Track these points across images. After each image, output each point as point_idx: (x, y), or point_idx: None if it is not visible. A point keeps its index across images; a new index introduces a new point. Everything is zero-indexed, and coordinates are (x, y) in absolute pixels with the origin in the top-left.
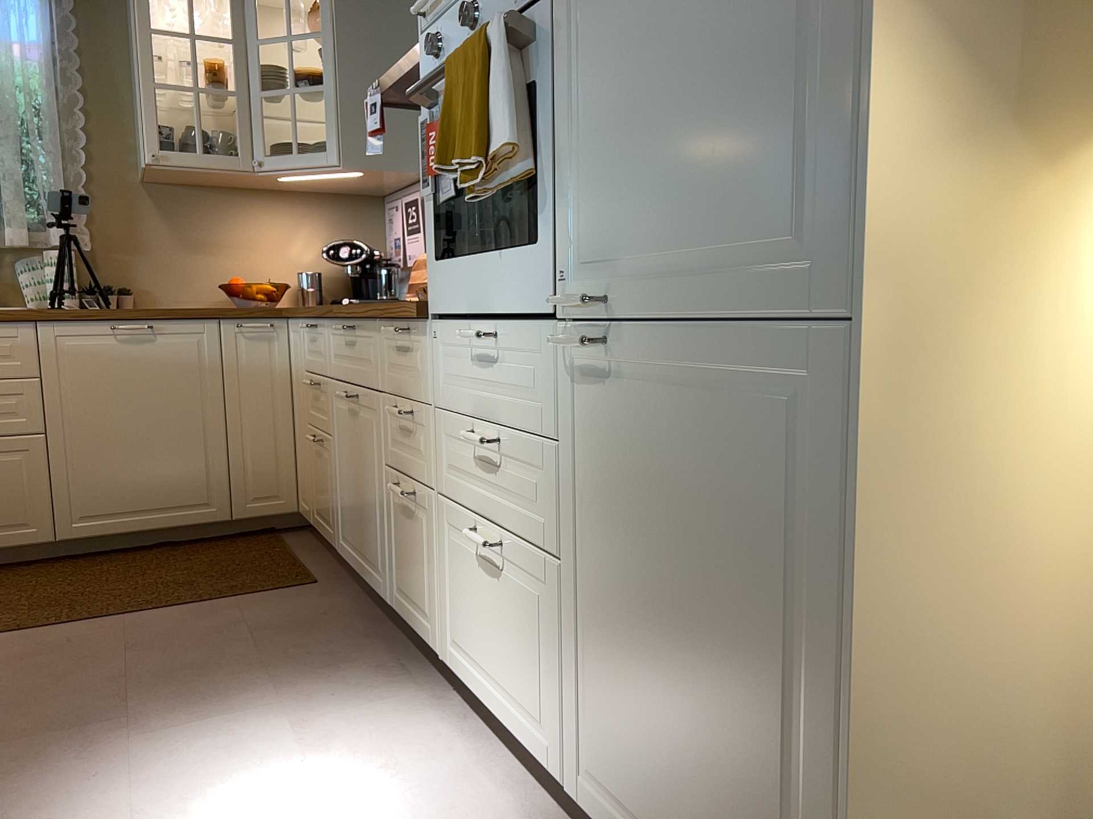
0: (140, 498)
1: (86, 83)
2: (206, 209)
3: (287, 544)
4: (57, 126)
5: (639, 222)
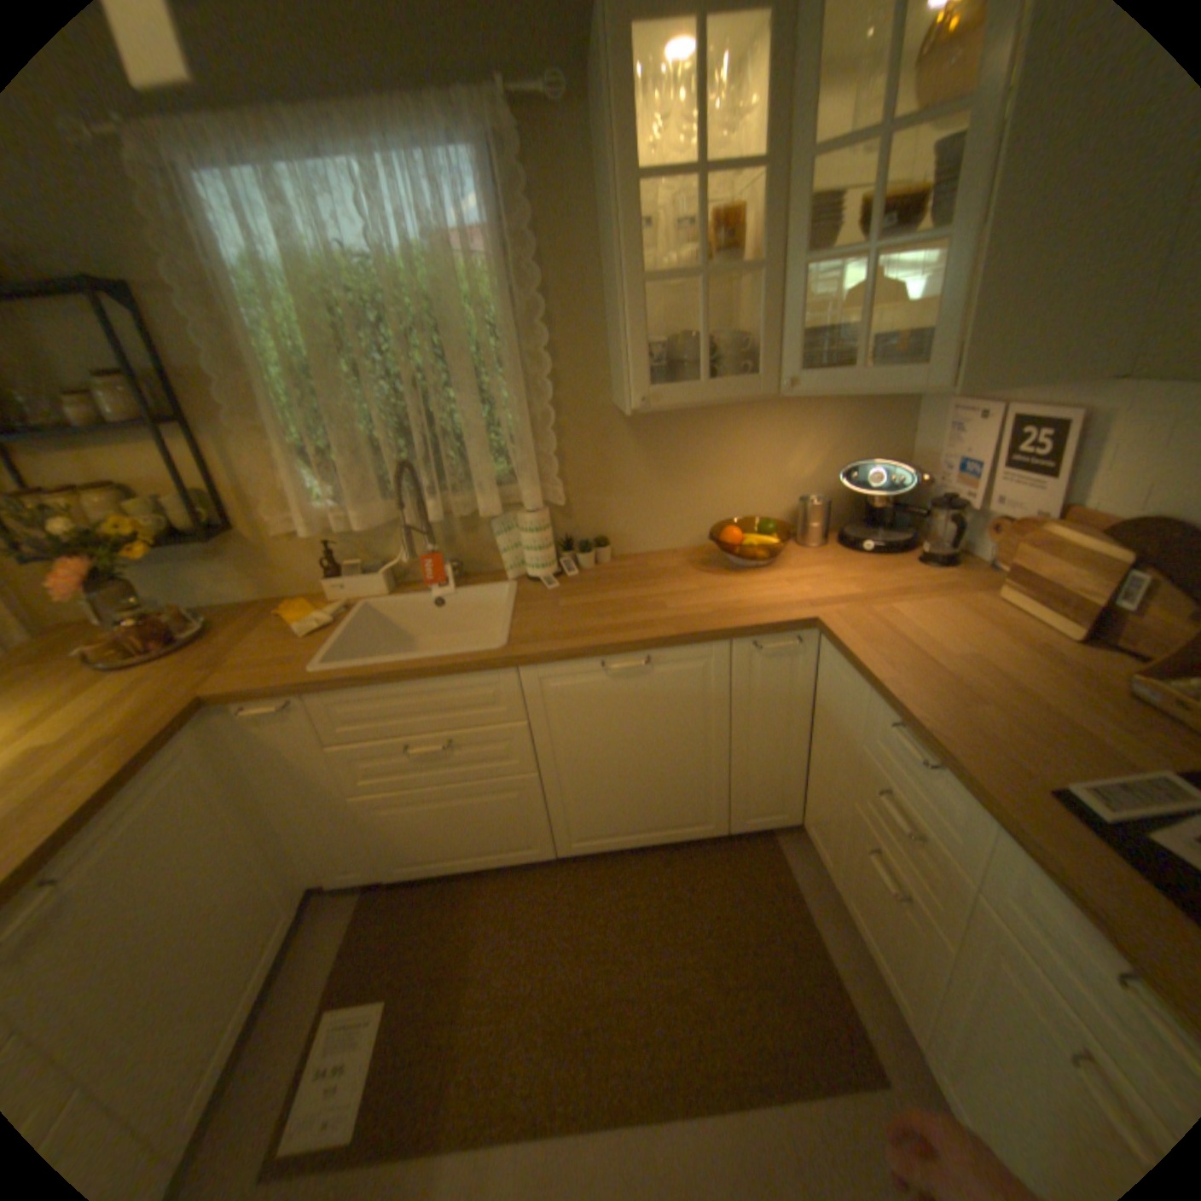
0: (636, 822)
1: (545, 273)
2: (691, 427)
3: (797, 885)
4: (516, 348)
5: None
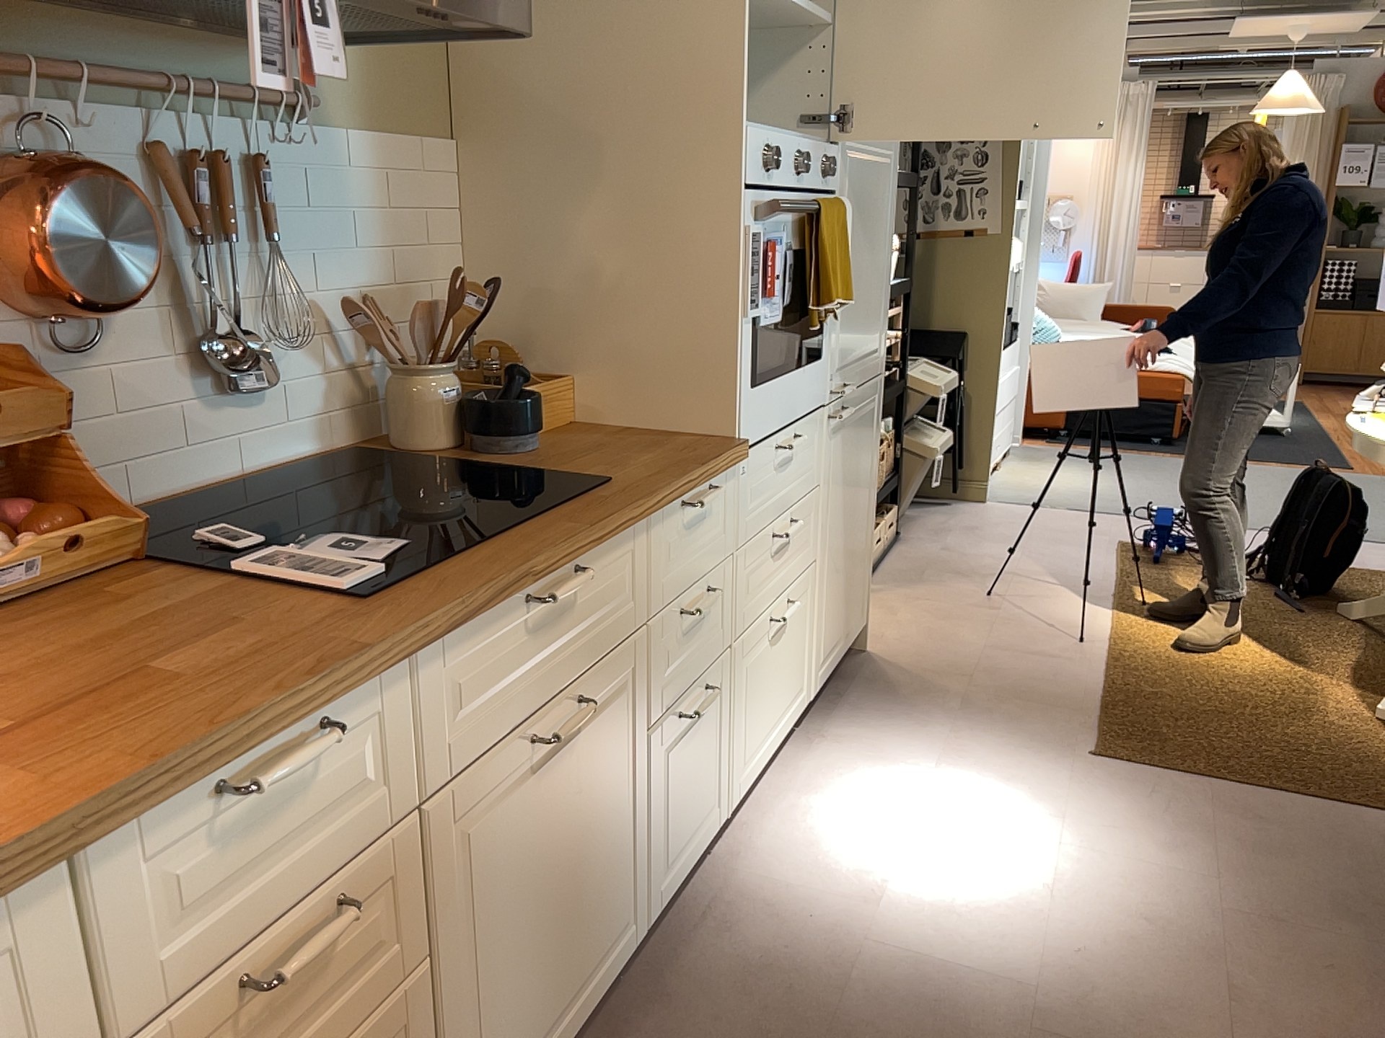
0: None
1: None
2: None
3: None
4: None
5: (854, 342)
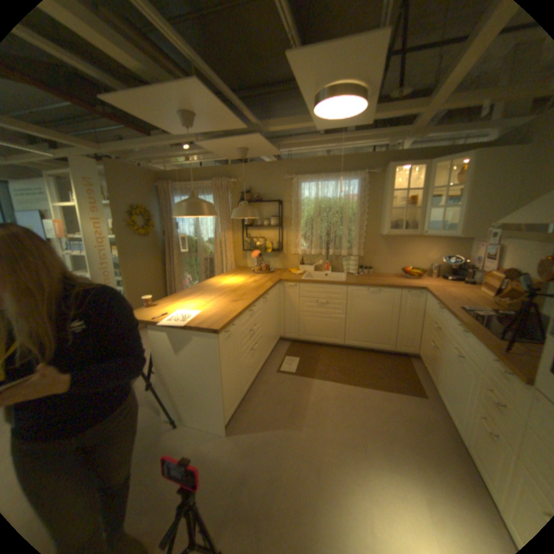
0: (368, 338)
1: (368, 204)
2: (400, 241)
3: (414, 367)
4: (358, 219)
5: None
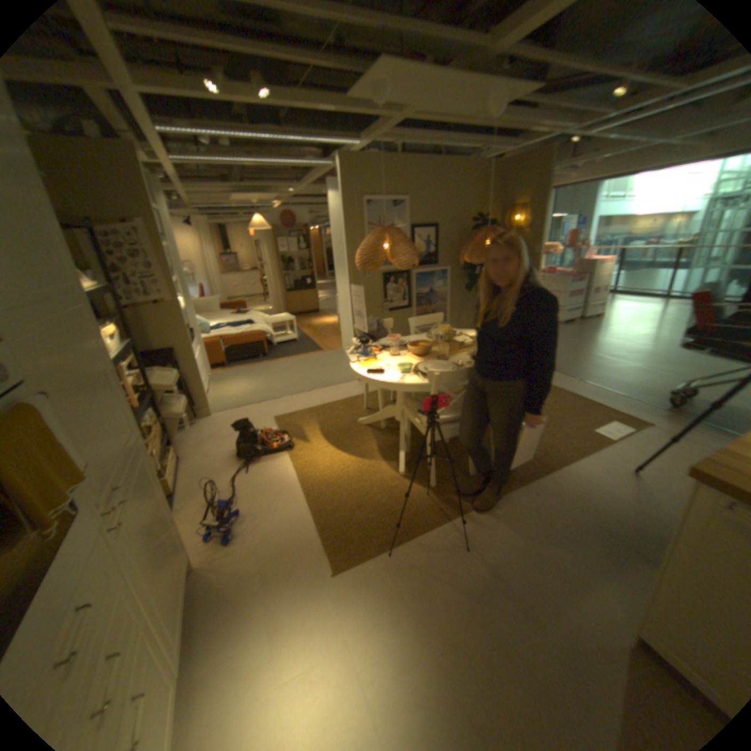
0: None
1: None
2: None
3: None
4: None
5: (106, 458)
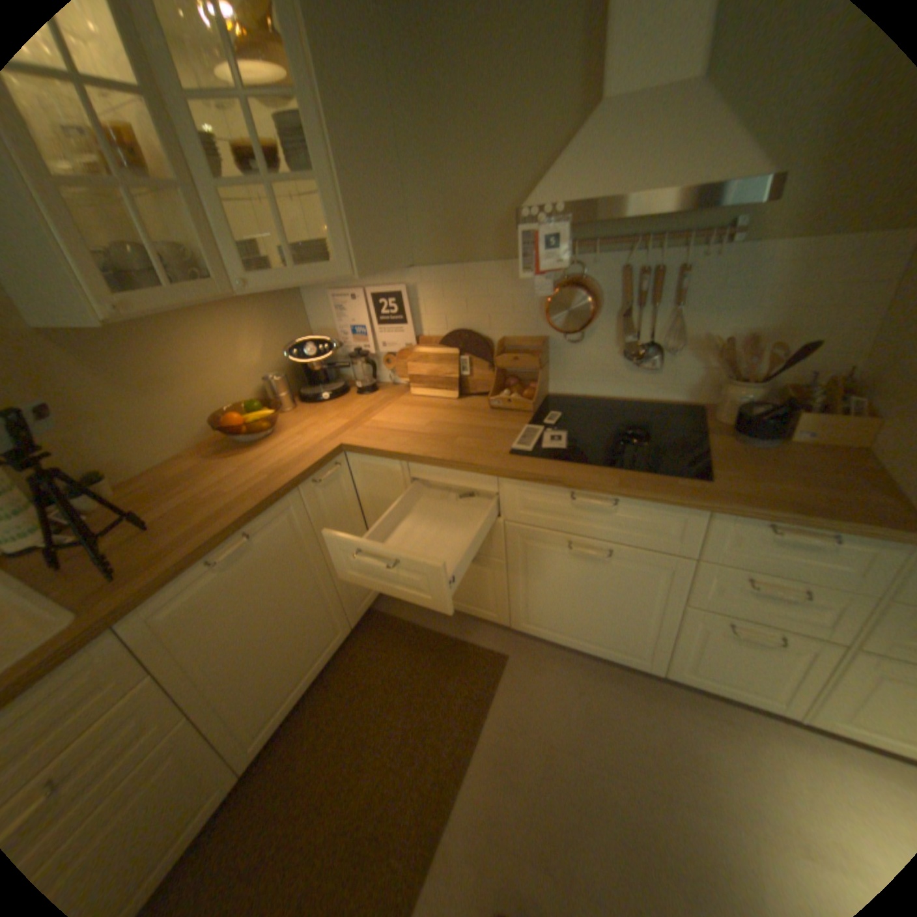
0: (292, 678)
1: None
2: (137, 341)
3: (405, 620)
4: None
5: None
